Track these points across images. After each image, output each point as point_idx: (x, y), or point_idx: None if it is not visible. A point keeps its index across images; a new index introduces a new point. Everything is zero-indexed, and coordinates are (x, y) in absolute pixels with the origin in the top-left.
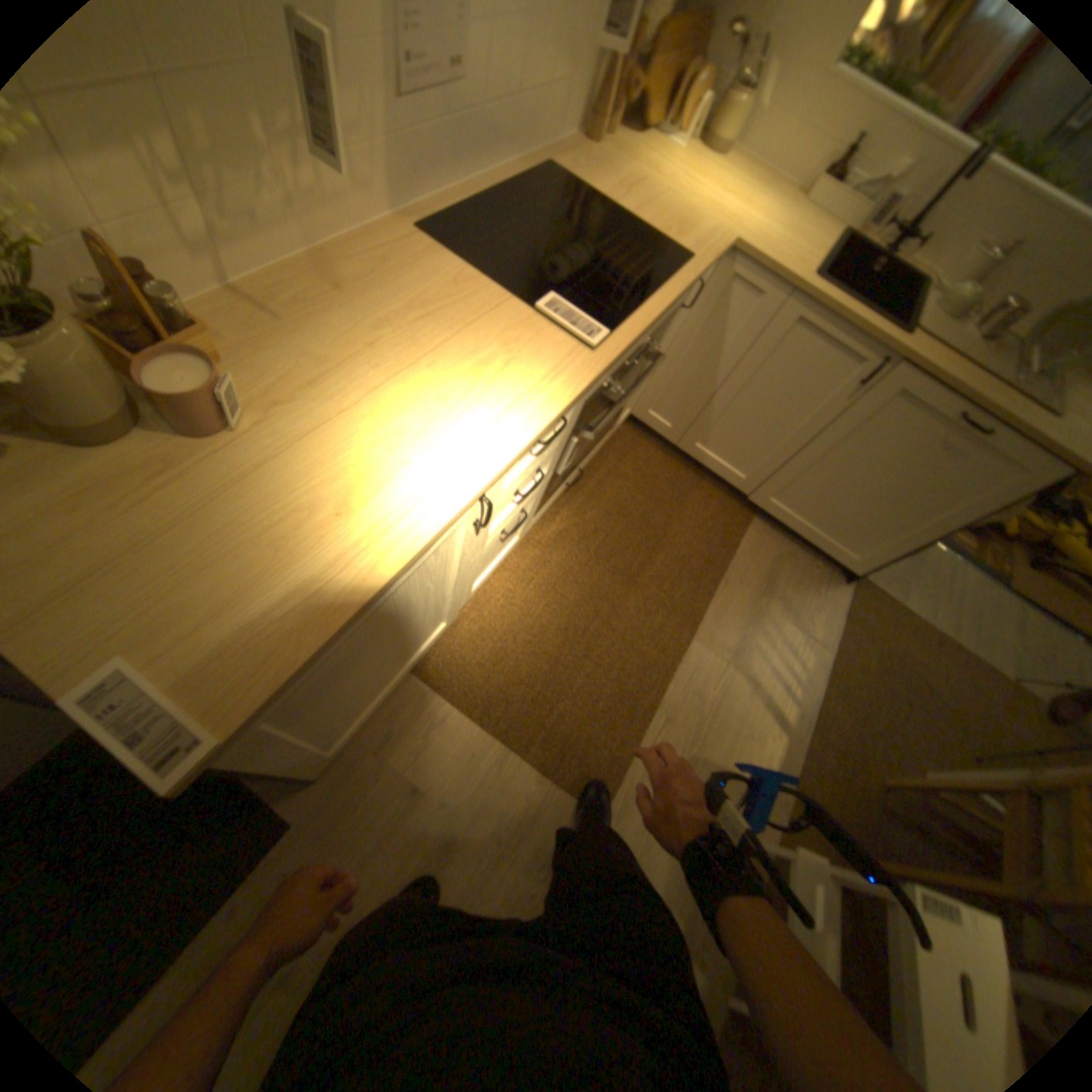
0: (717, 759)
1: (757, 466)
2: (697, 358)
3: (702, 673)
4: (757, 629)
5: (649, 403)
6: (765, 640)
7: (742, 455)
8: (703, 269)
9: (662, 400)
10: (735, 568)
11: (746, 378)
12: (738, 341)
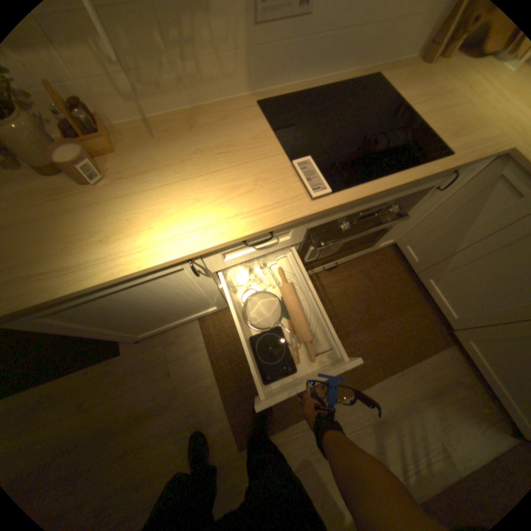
0: (323, 474)
1: (469, 315)
2: (450, 226)
3: (346, 419)
4: (406, 419)
5: (409, 242)
6: (408, 429)
7: (460, 303)
8: (454, 166)
9: (418, 243)
10: (415, 371)
11: (483, 253)
12: (486, 225)
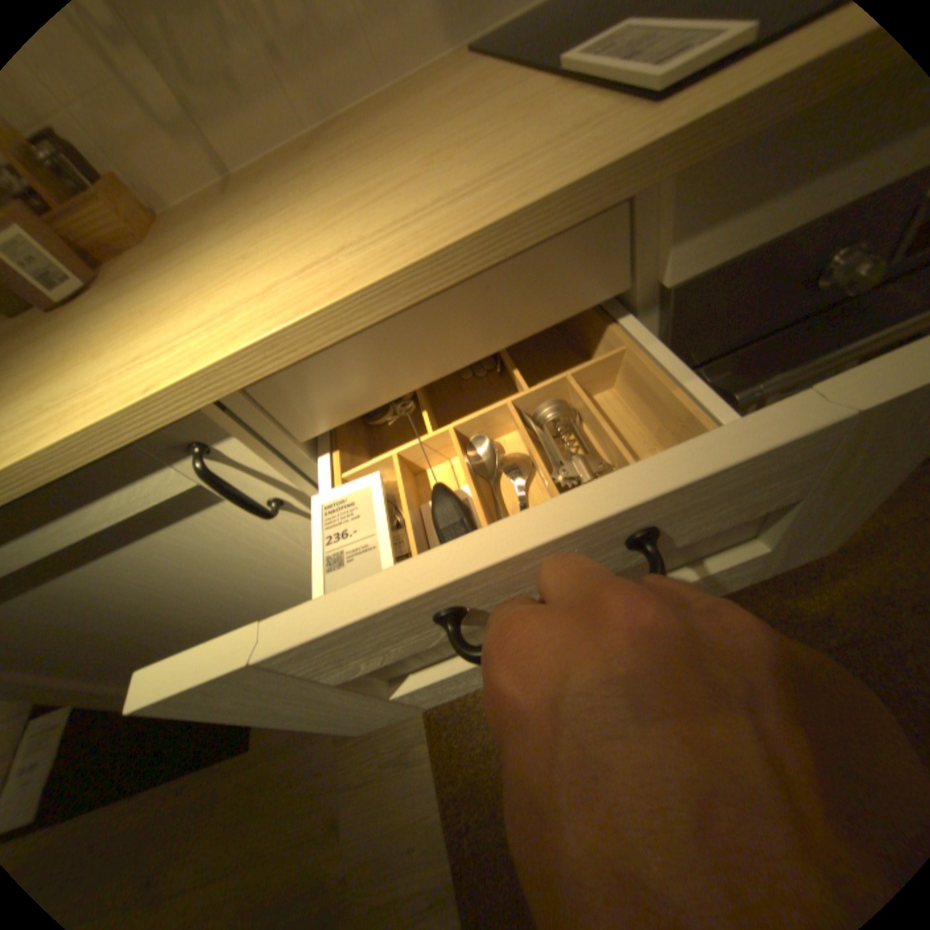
0: None
1: None
2: None
3: None
4: None
5: None
6: None
7: None
8: None
9: None
10: None
11: None
12: None
